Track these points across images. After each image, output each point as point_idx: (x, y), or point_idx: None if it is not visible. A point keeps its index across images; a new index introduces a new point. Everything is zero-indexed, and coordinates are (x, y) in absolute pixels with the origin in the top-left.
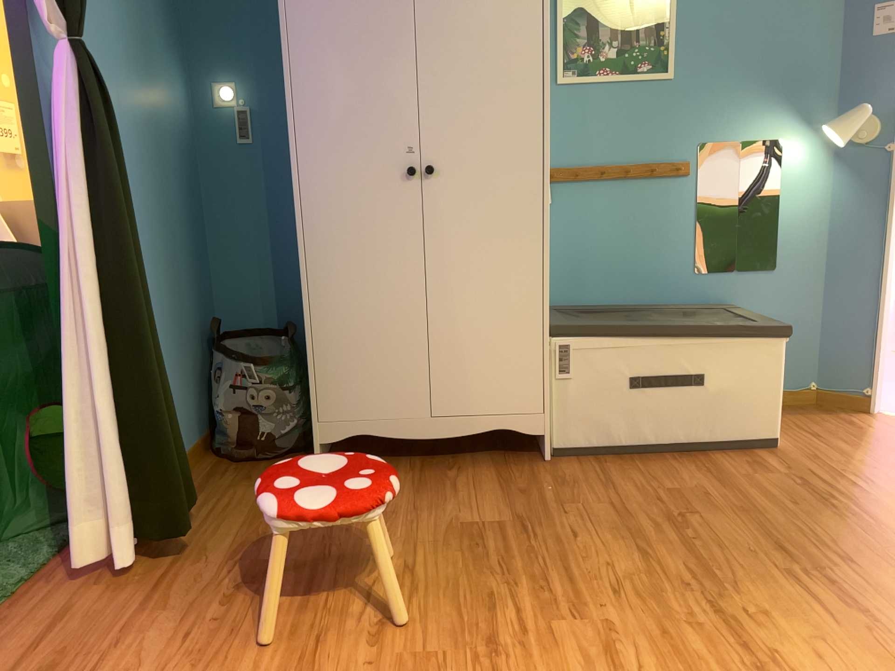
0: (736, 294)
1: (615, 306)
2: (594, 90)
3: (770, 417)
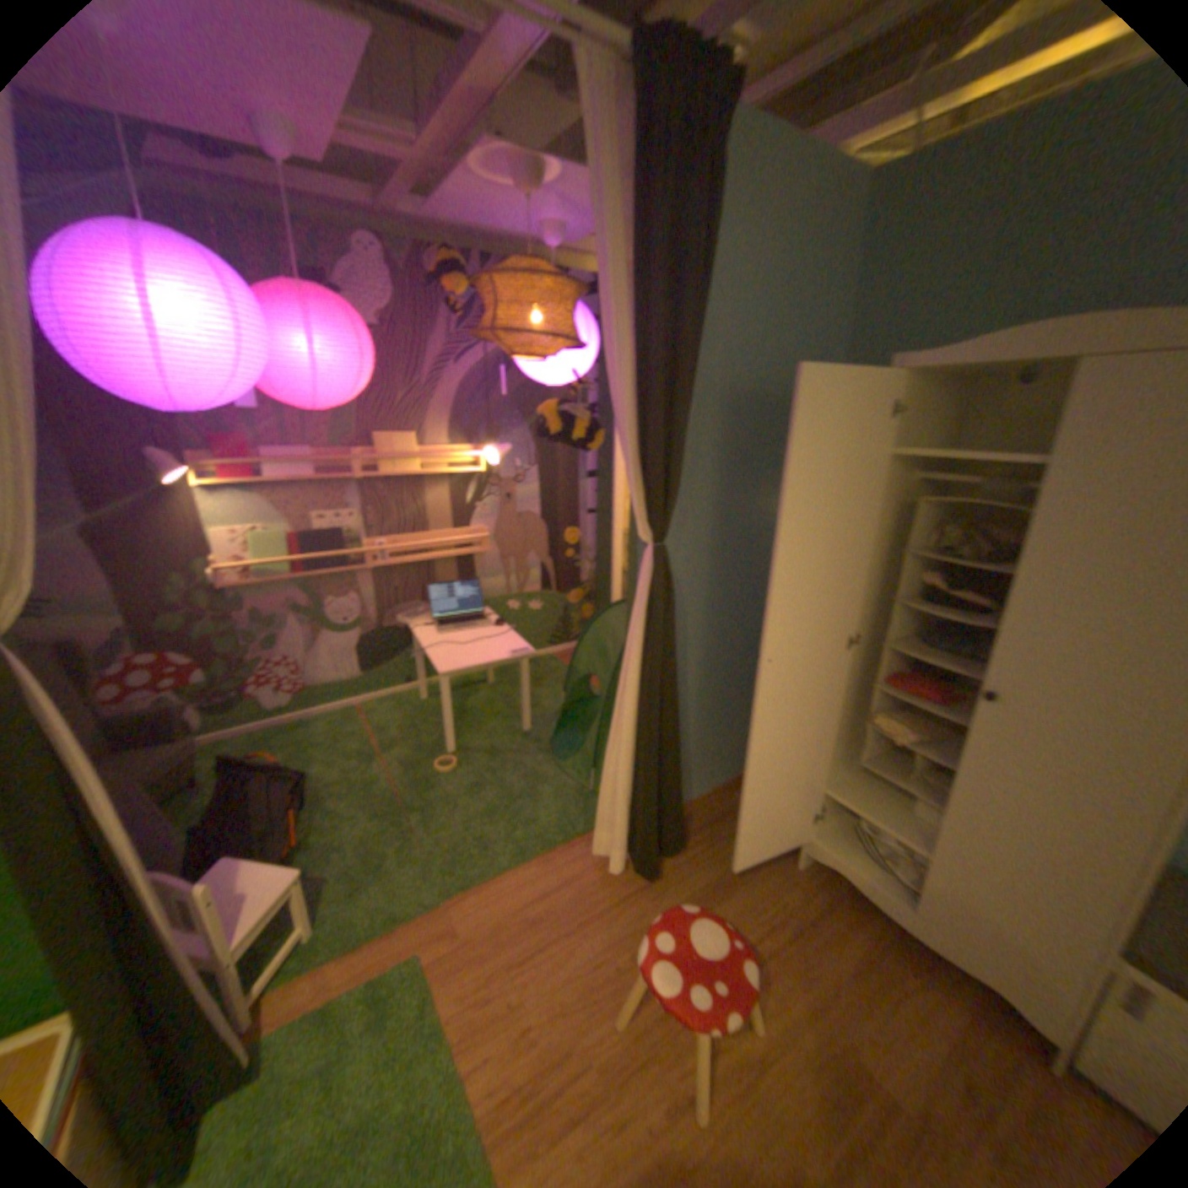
0: None
1: None
2: None
3: None
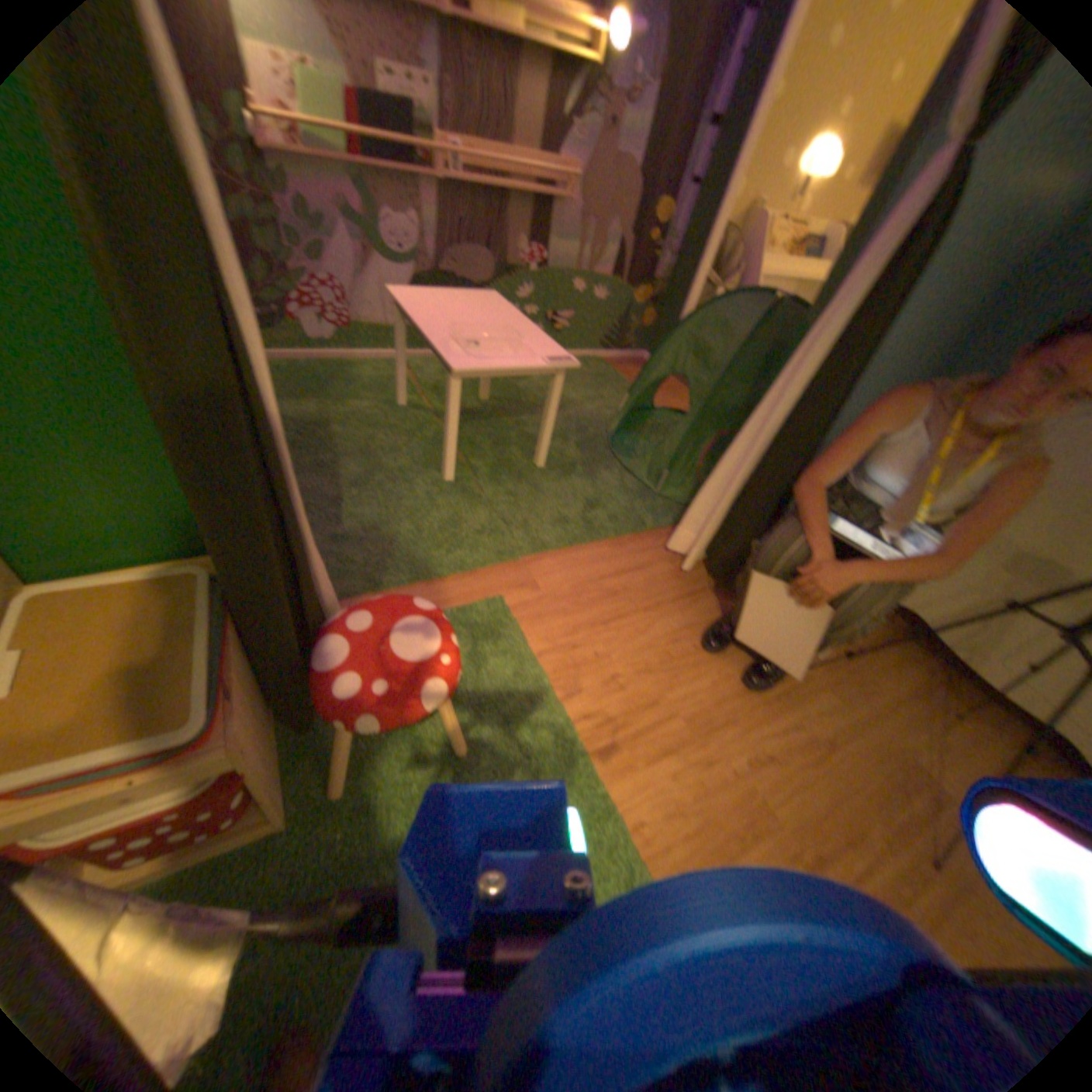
0: None
1: None
2: None
3: None
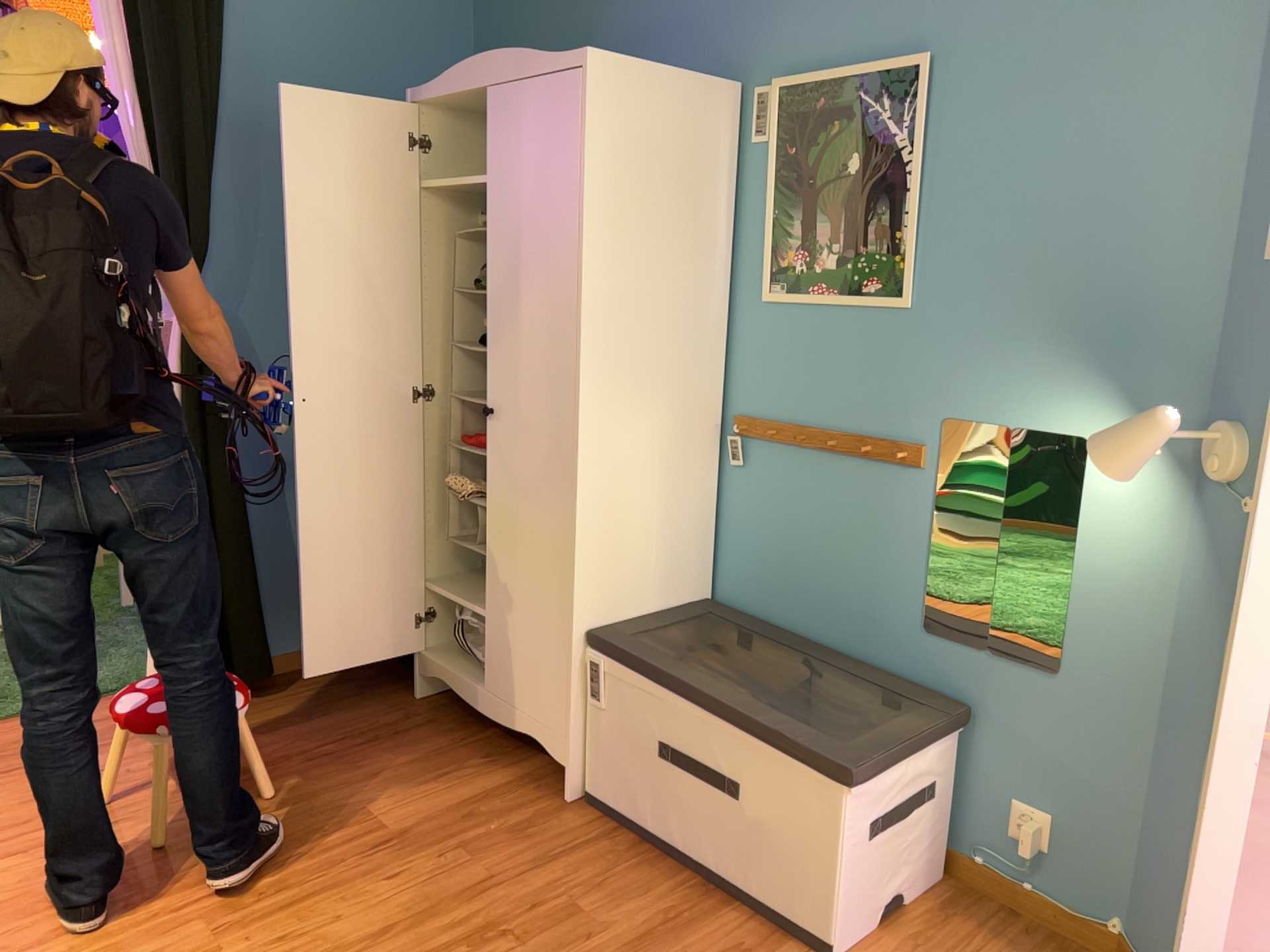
0: (986, 692)
1: (786, 639)
2: (807, 313)
3: (829, 906)
